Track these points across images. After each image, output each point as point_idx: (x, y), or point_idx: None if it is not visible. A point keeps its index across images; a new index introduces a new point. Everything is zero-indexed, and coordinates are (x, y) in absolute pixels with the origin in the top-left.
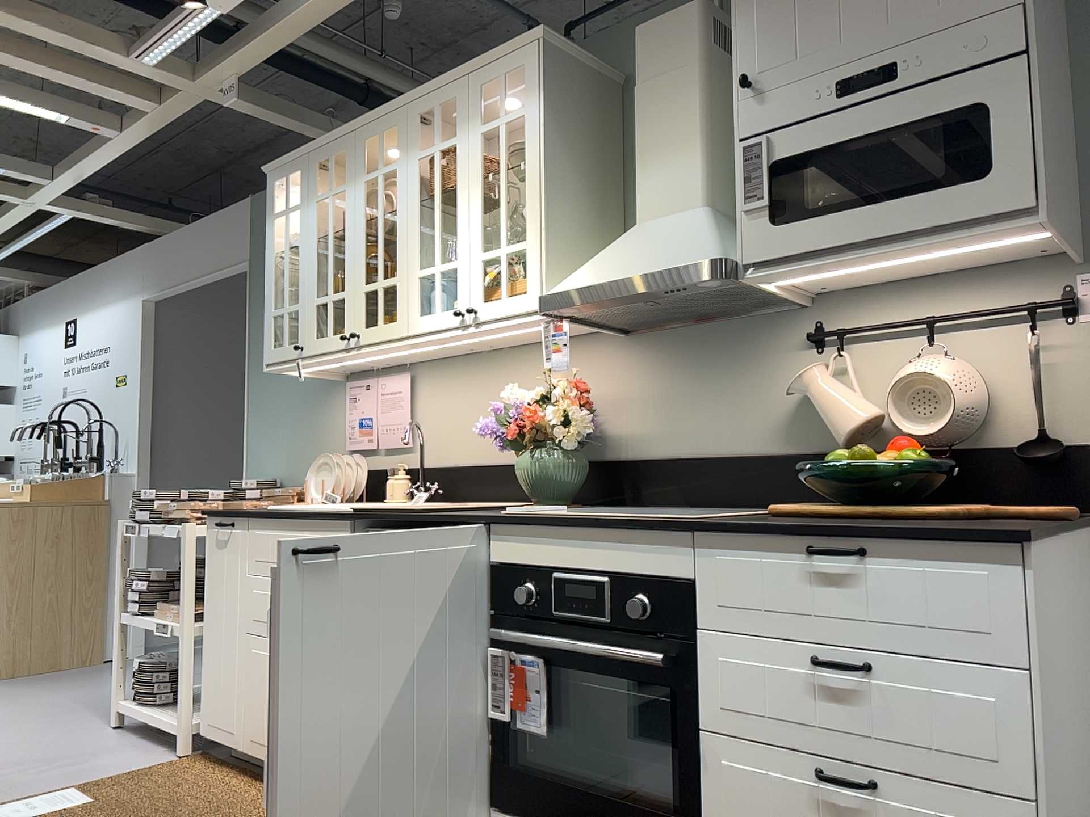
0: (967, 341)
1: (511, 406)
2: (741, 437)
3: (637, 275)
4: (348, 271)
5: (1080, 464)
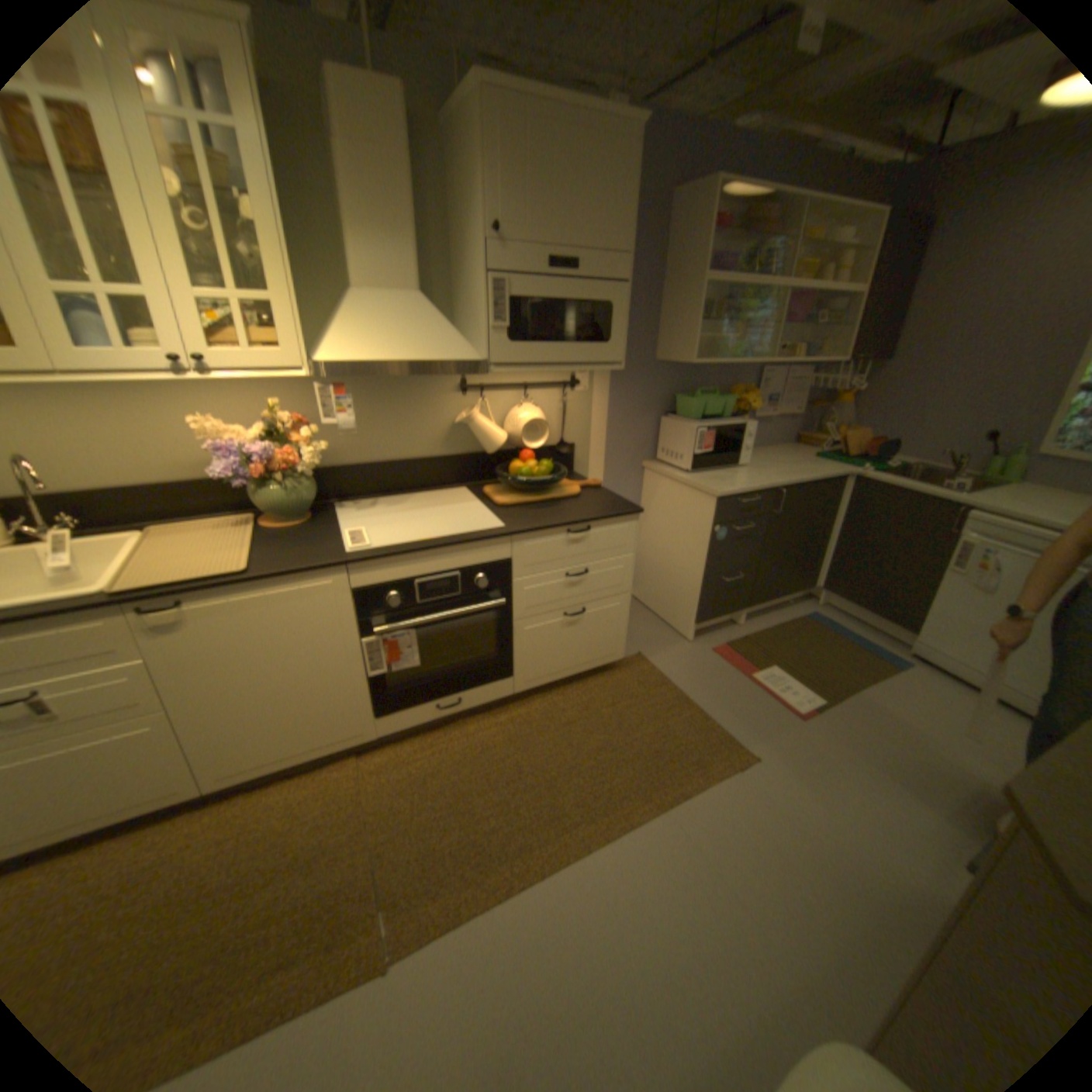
0: (536, 396)
1: (224, 442)
2: (417, 448)
3: (423, 364)
4: None
5: (572, 453)
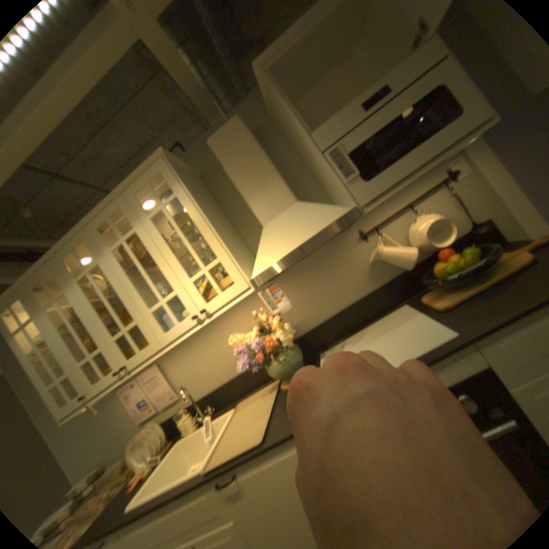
0: (425, 207)
1: (243, 346)
2: (354, 294)
3: (311, 241)
4: (91, 338)
5: (494, 227)
